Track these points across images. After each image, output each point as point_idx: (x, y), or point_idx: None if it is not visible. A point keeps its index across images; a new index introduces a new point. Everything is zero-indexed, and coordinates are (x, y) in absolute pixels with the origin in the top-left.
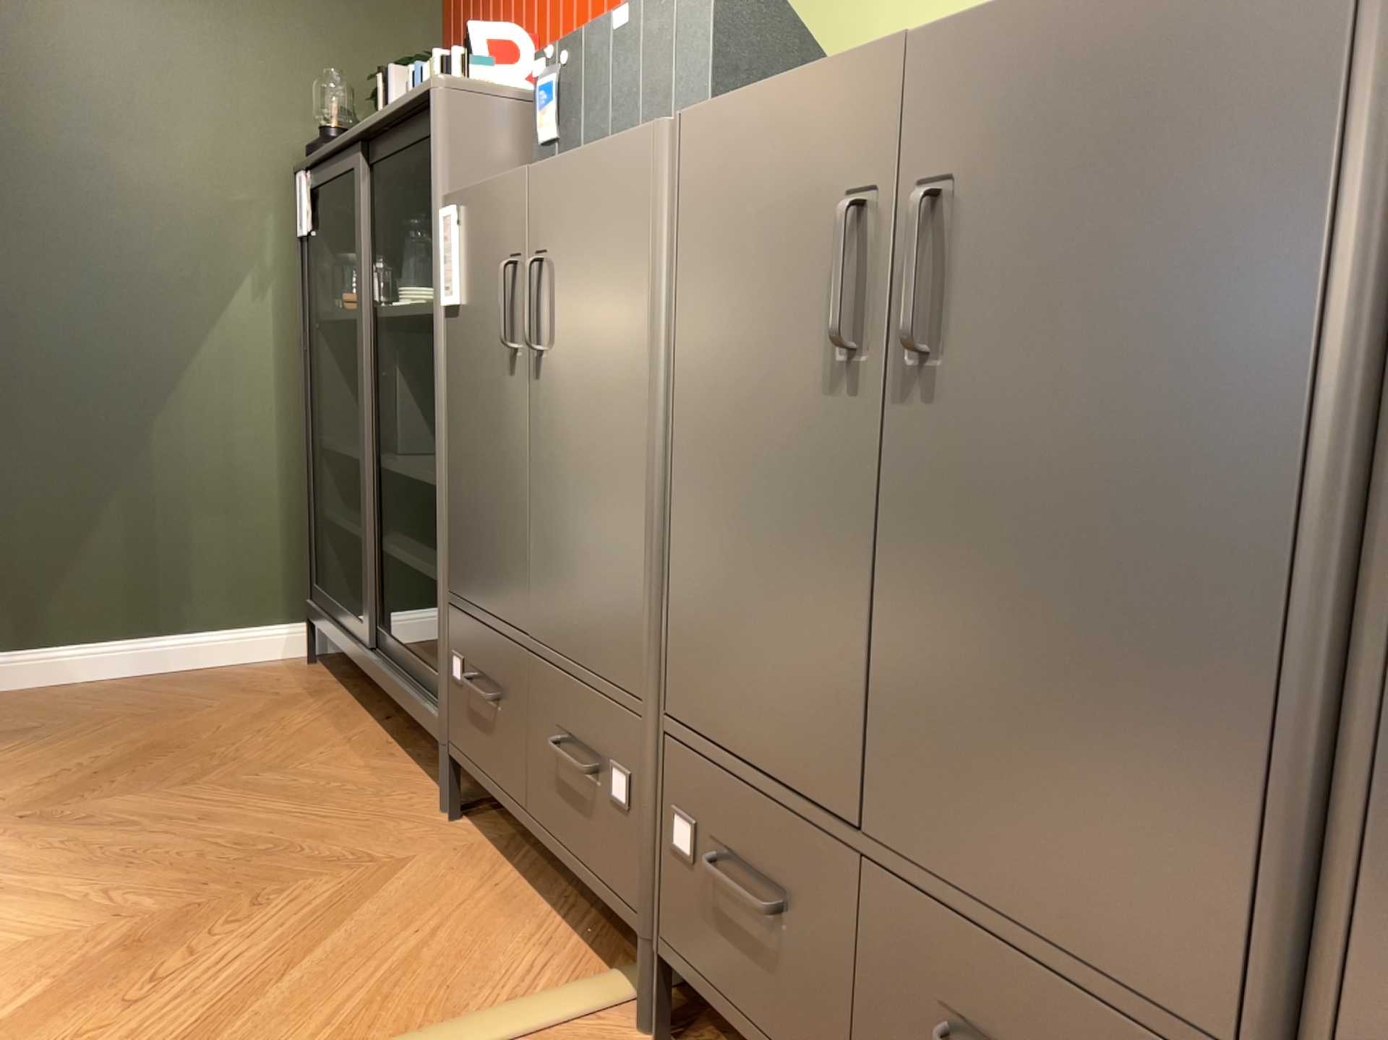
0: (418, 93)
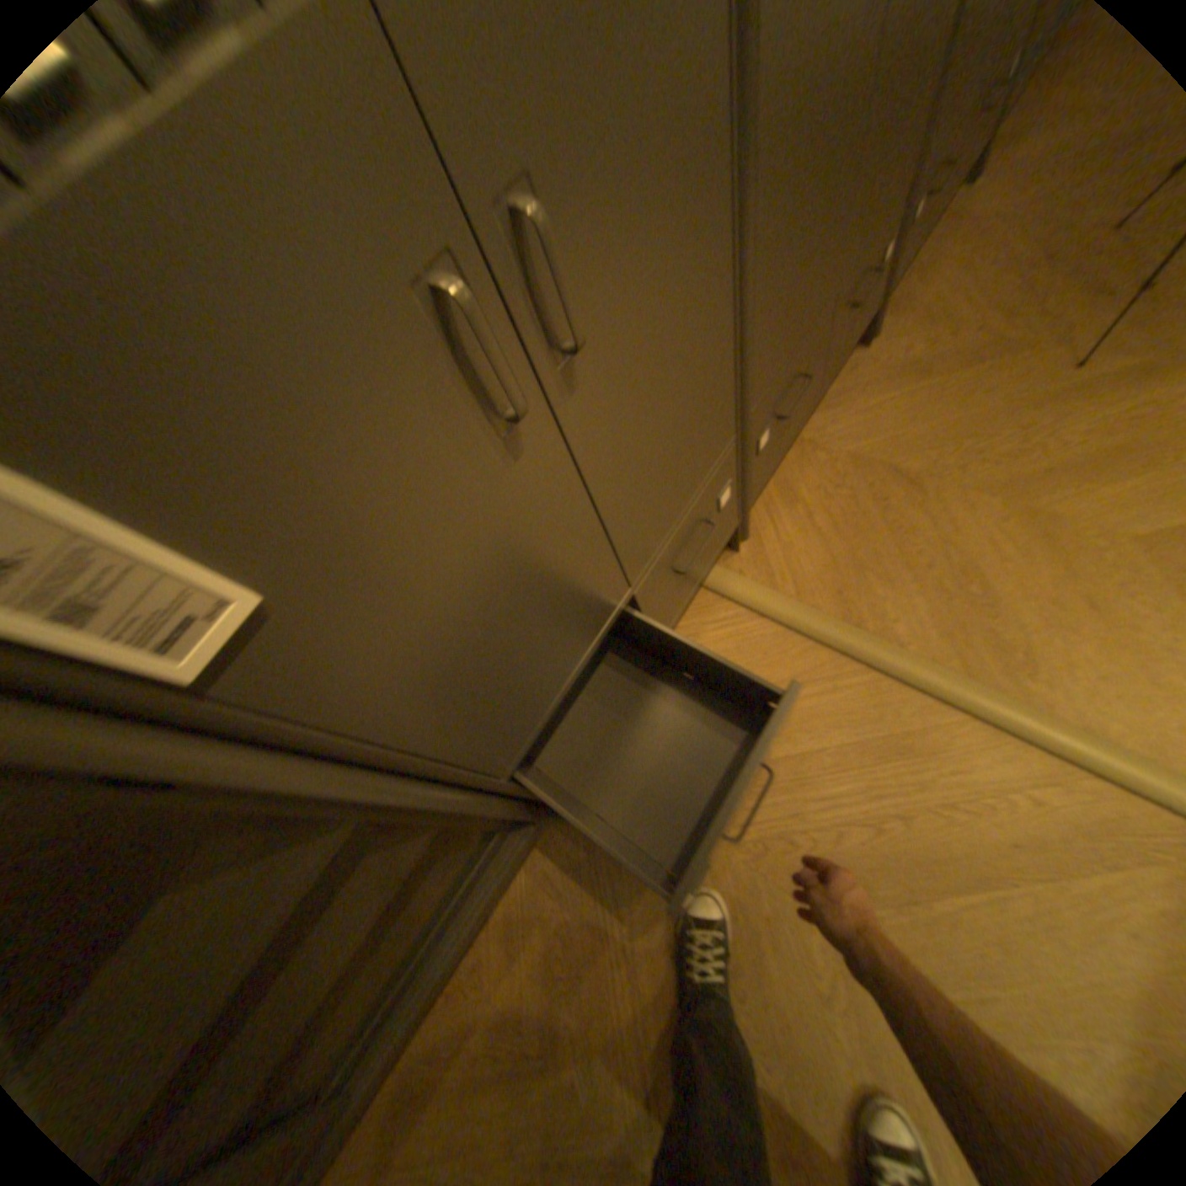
0: None
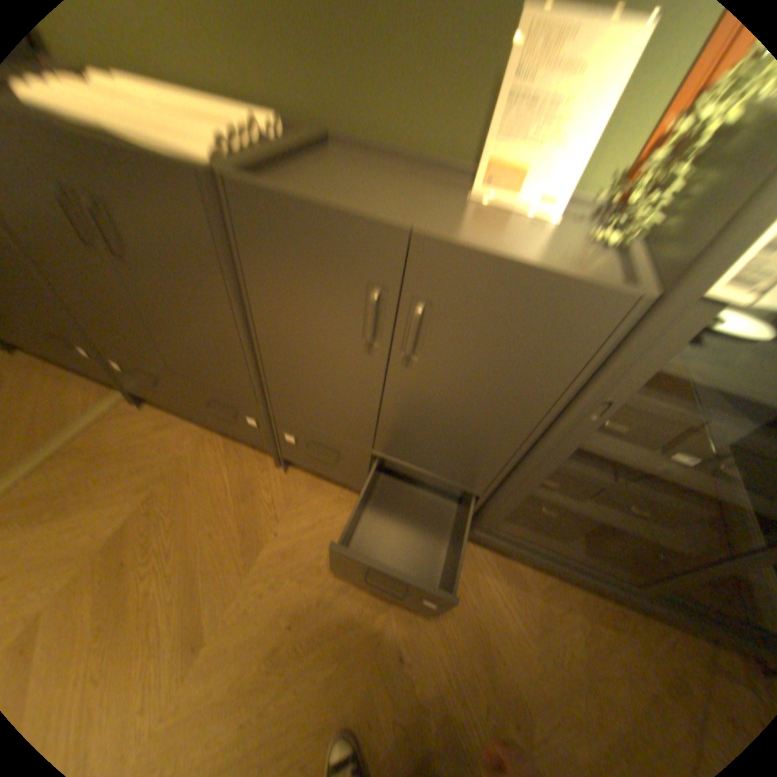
0: None
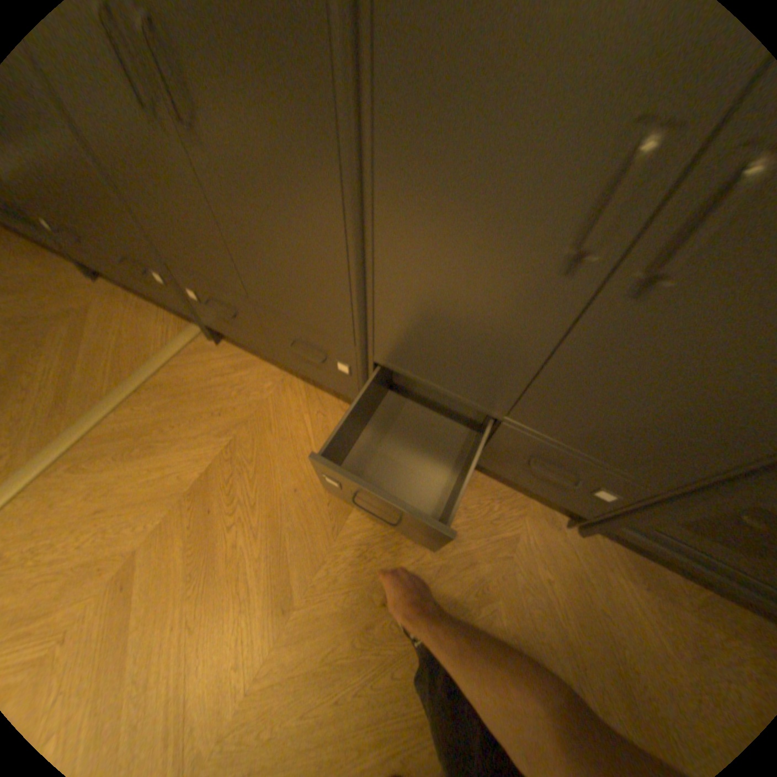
0: None
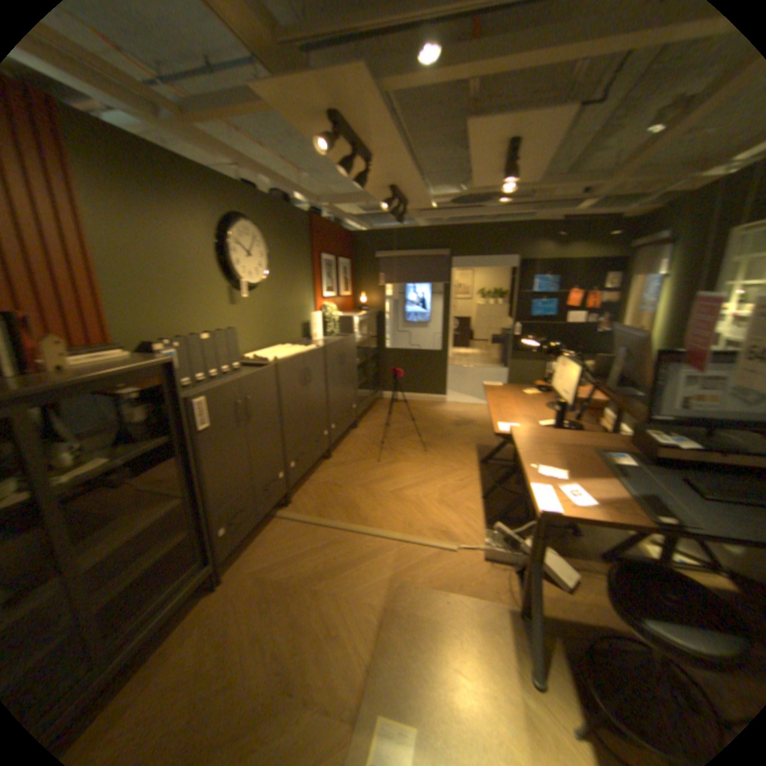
0: (152, 361)
